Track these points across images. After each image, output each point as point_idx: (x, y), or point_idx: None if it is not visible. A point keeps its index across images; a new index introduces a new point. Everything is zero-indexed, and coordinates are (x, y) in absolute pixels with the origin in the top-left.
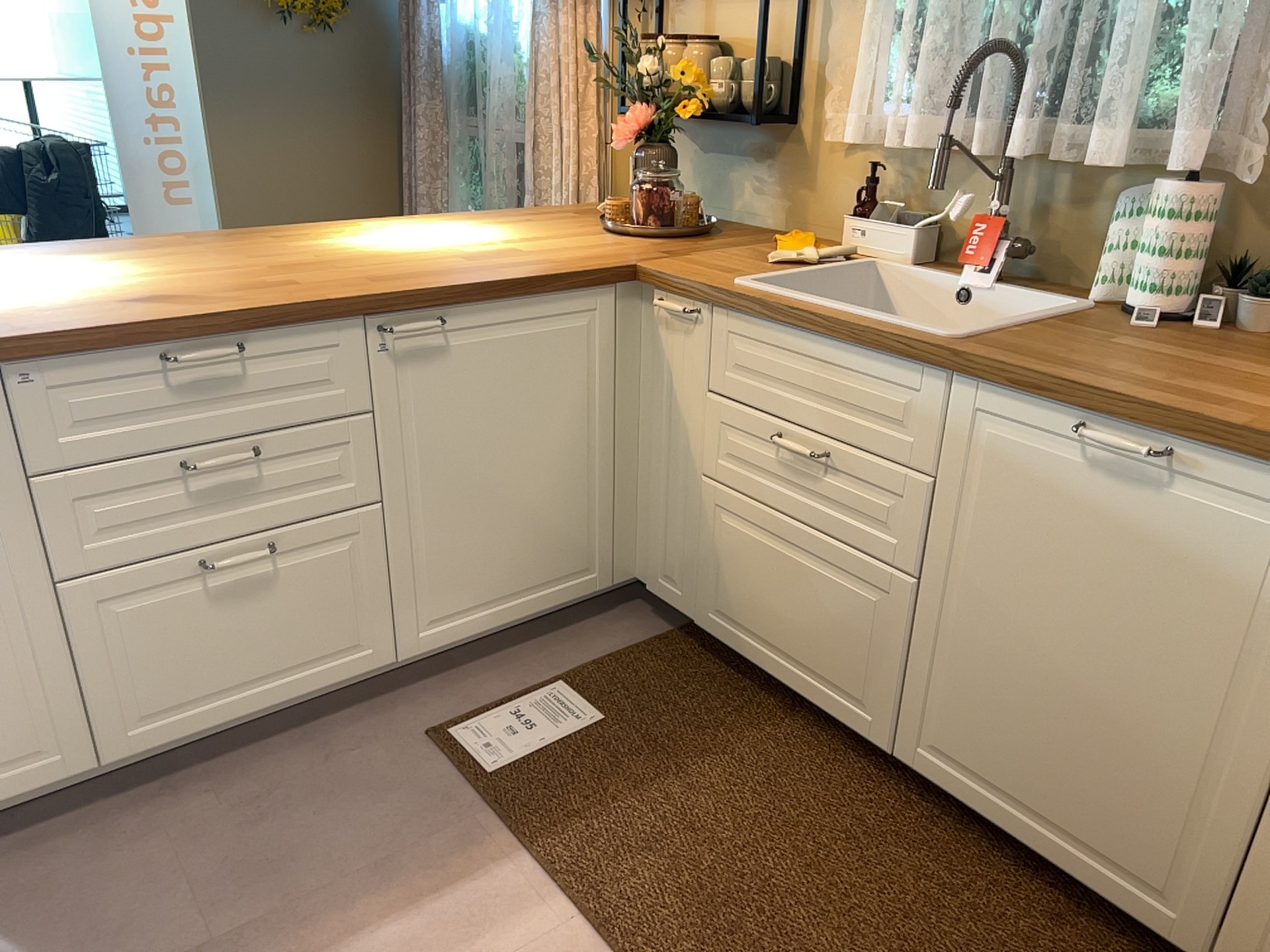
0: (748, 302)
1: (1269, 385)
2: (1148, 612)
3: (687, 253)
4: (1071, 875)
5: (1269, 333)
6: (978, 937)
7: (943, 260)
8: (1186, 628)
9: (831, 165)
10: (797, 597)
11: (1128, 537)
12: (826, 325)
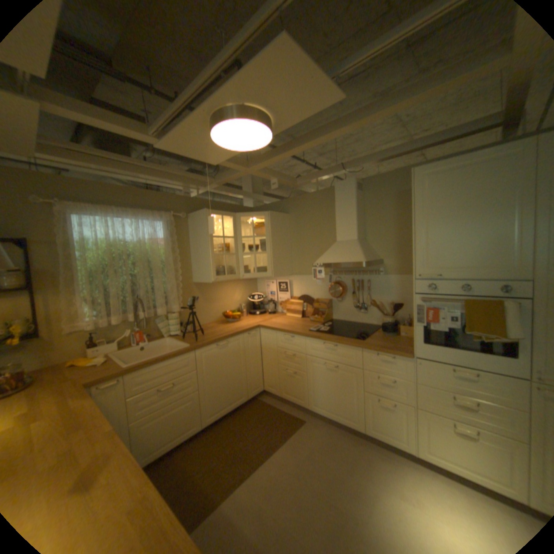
0: (141, 368)
1: (216, 332)
2: (230, 363)
3: (69, 381)
4: (233, 410)
5: (191, 330)
6: (239, 427)
7: (116, 349)
8: (234, 361)
9: (62, 342)
10: (172, 424)
11: (226, 356)
12: (168, 358)
